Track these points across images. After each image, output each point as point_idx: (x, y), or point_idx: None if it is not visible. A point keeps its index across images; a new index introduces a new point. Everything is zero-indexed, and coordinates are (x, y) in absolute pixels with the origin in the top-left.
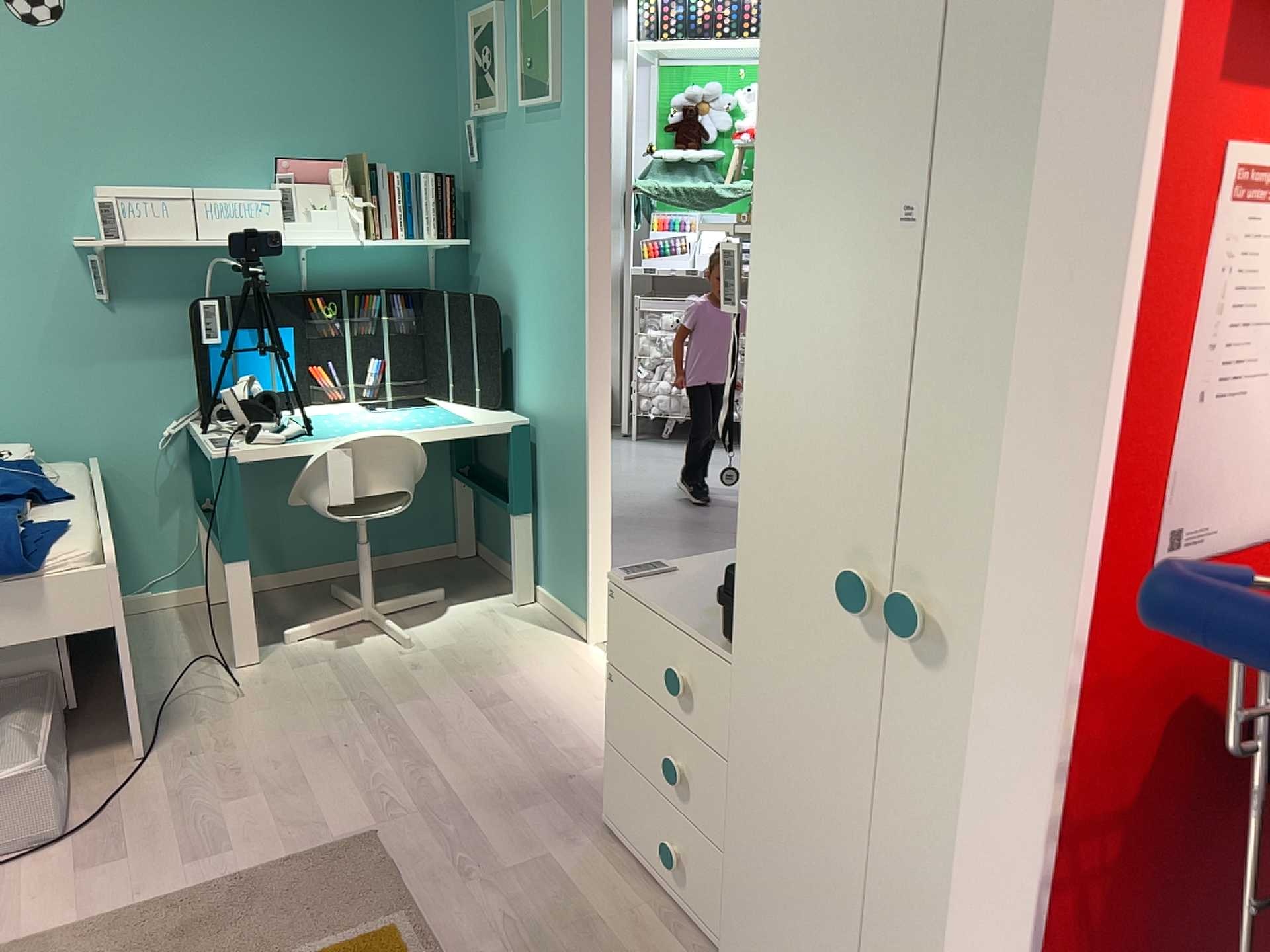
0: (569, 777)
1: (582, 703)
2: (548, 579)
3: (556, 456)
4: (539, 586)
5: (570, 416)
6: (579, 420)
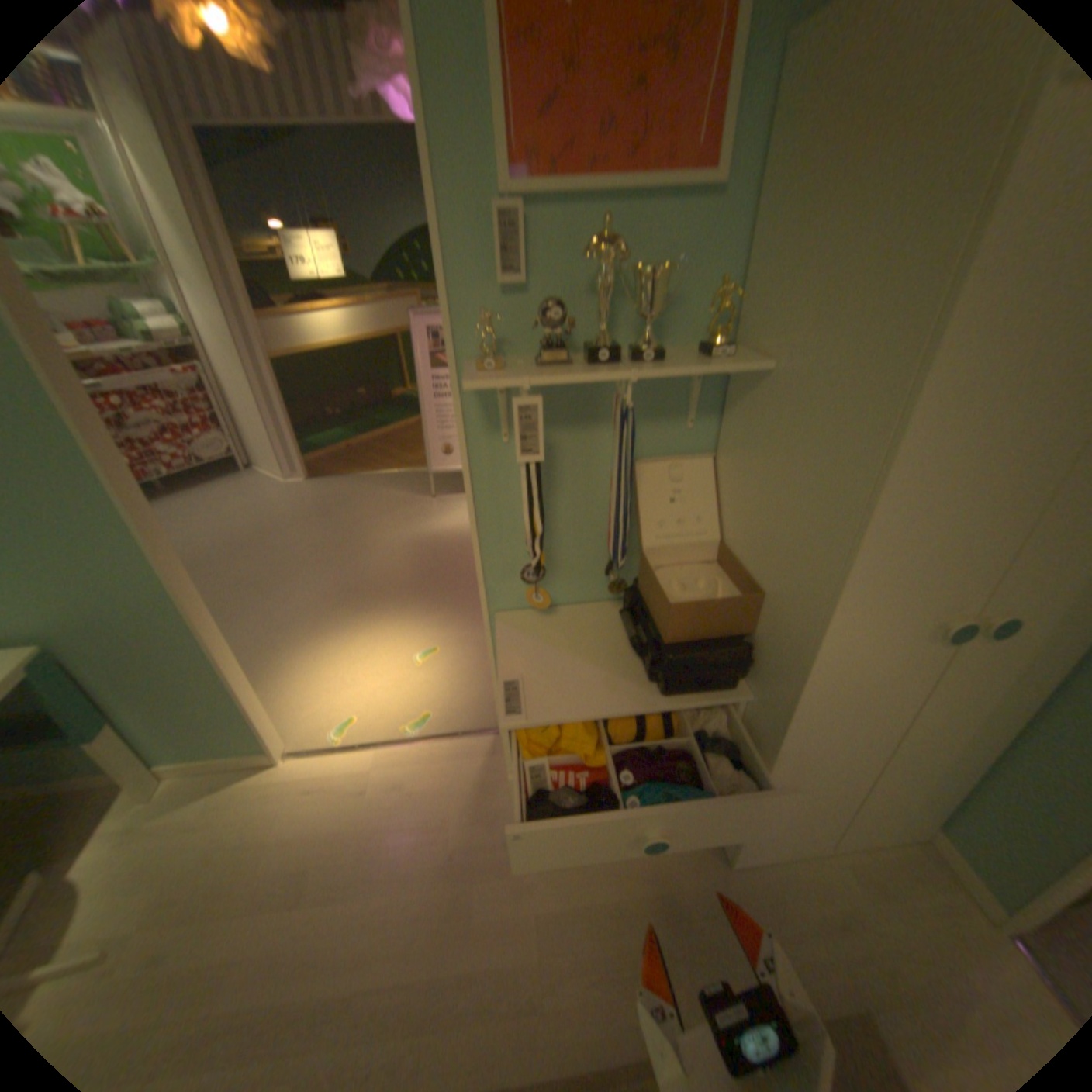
0: (448, 860)
1: (358, 806)
2: (168, 754)
3: (122, 657)
4: (154, 766)
5: (133, 613)
6: (157, 611)
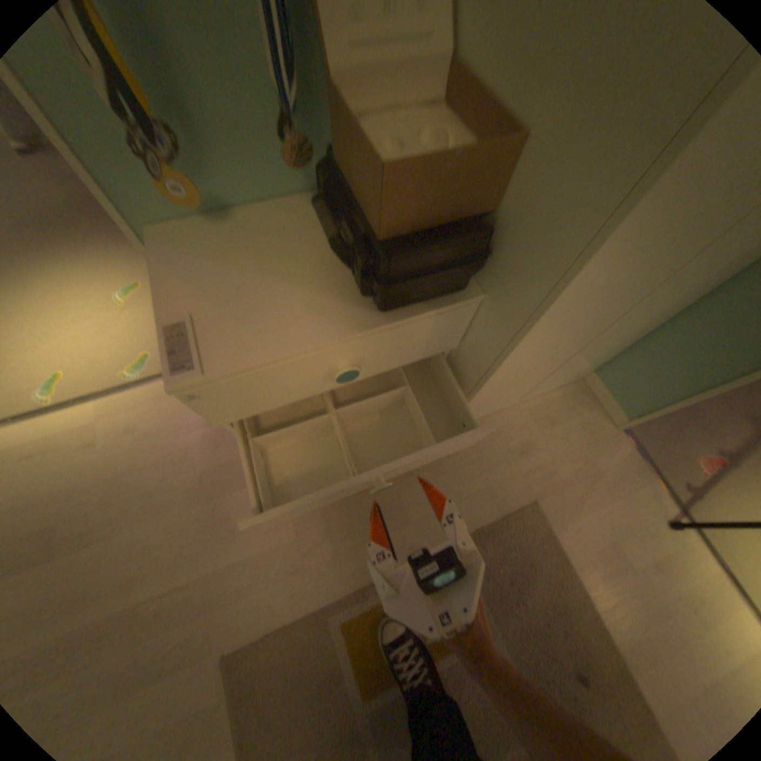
0: (198, 481)
1: (89, 457)
2: None
3: None
4: None
5: None
6: None
